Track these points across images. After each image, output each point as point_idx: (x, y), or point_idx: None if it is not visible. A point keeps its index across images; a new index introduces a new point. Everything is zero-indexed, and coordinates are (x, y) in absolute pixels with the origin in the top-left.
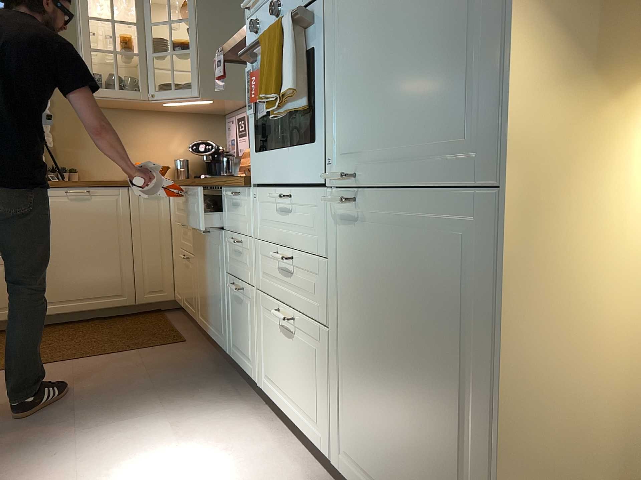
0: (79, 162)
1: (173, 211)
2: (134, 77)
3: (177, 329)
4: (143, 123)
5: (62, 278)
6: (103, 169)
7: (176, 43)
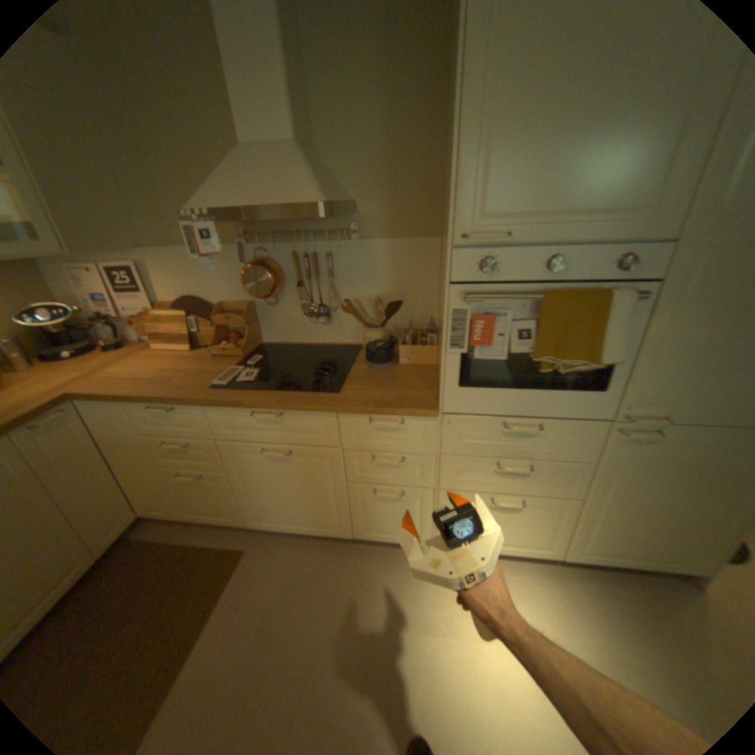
0: None
1: (110, 430)
2: None
3: (200, 546)
4: None
5: None
6: None
7: None
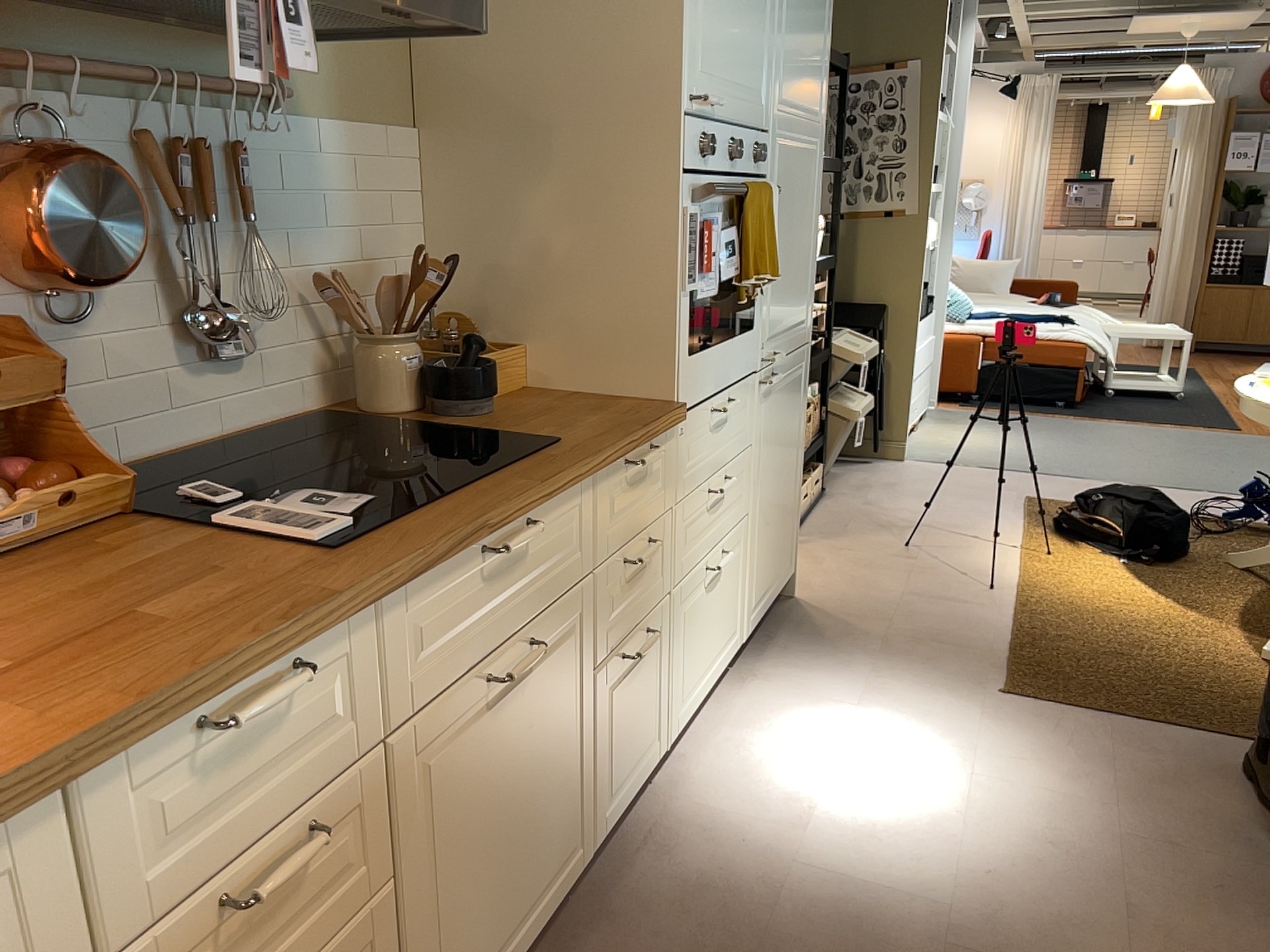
0: None
1: None
2: None
3: None
4: None
5: None
6: None
7: None
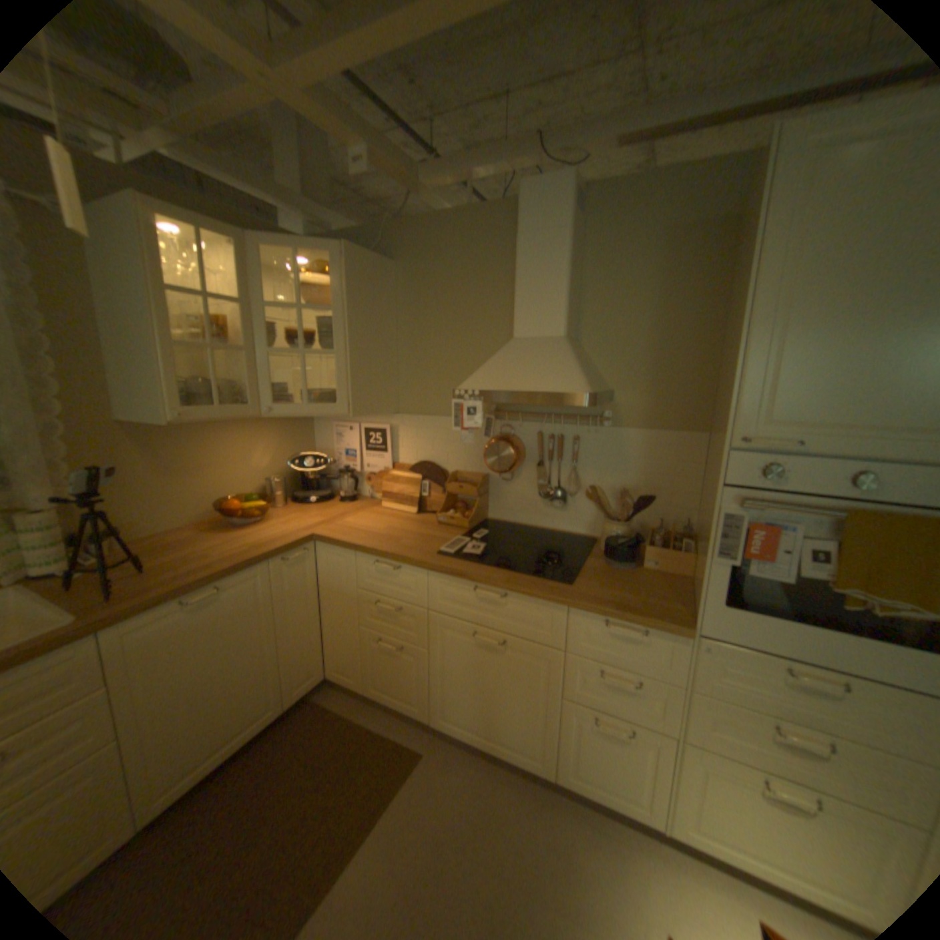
0: (119, 514)
1: (334, 577)
2: (232, 382)
3: (376, 733)
4: (216, 435)
5: (184, 740)
6: (160, 515)
7: (285, 329)
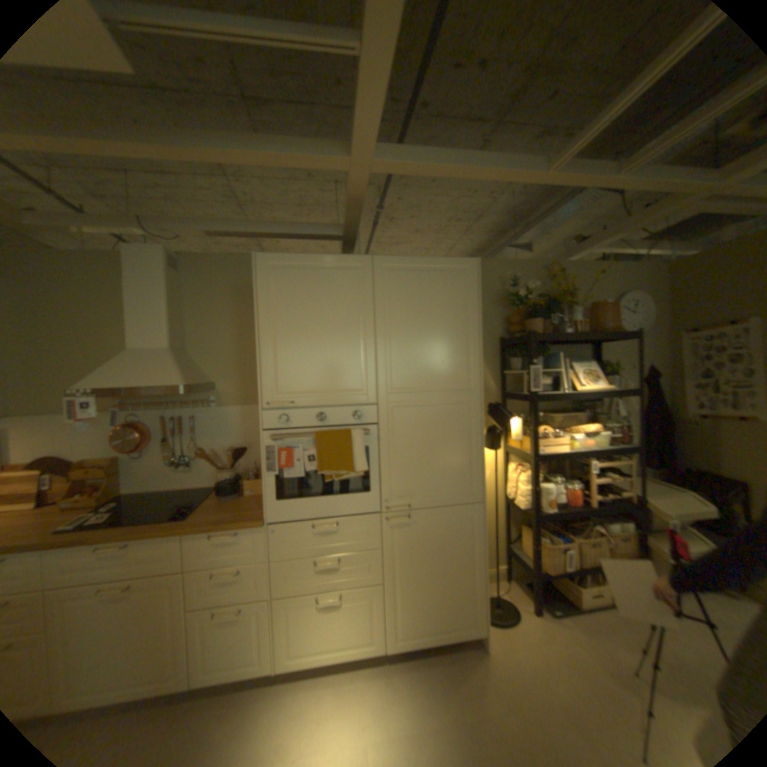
0: None
1: None
2: None
3: None
4: None
5: None
6: None
7: None
